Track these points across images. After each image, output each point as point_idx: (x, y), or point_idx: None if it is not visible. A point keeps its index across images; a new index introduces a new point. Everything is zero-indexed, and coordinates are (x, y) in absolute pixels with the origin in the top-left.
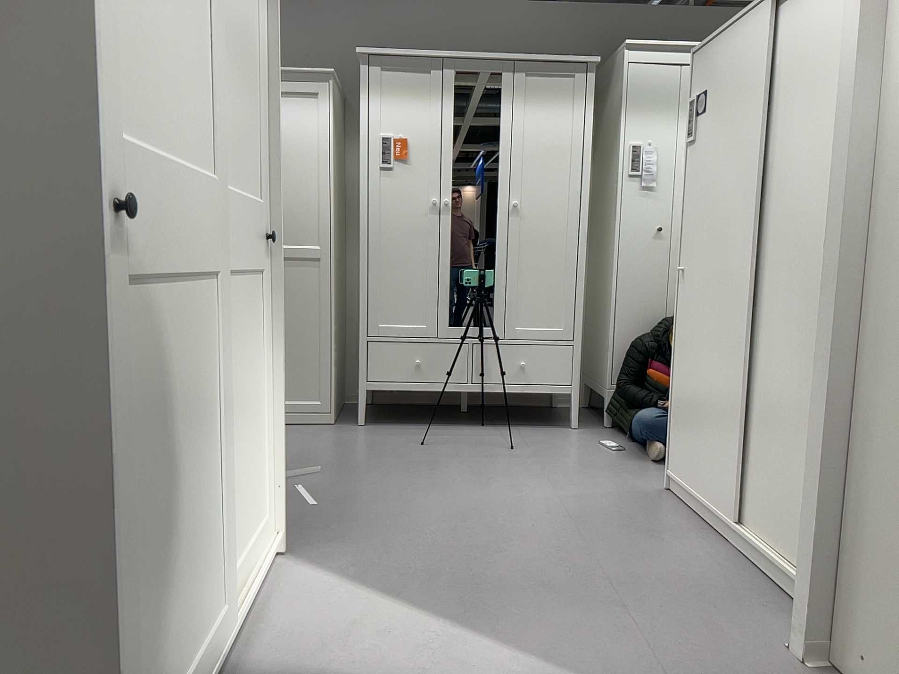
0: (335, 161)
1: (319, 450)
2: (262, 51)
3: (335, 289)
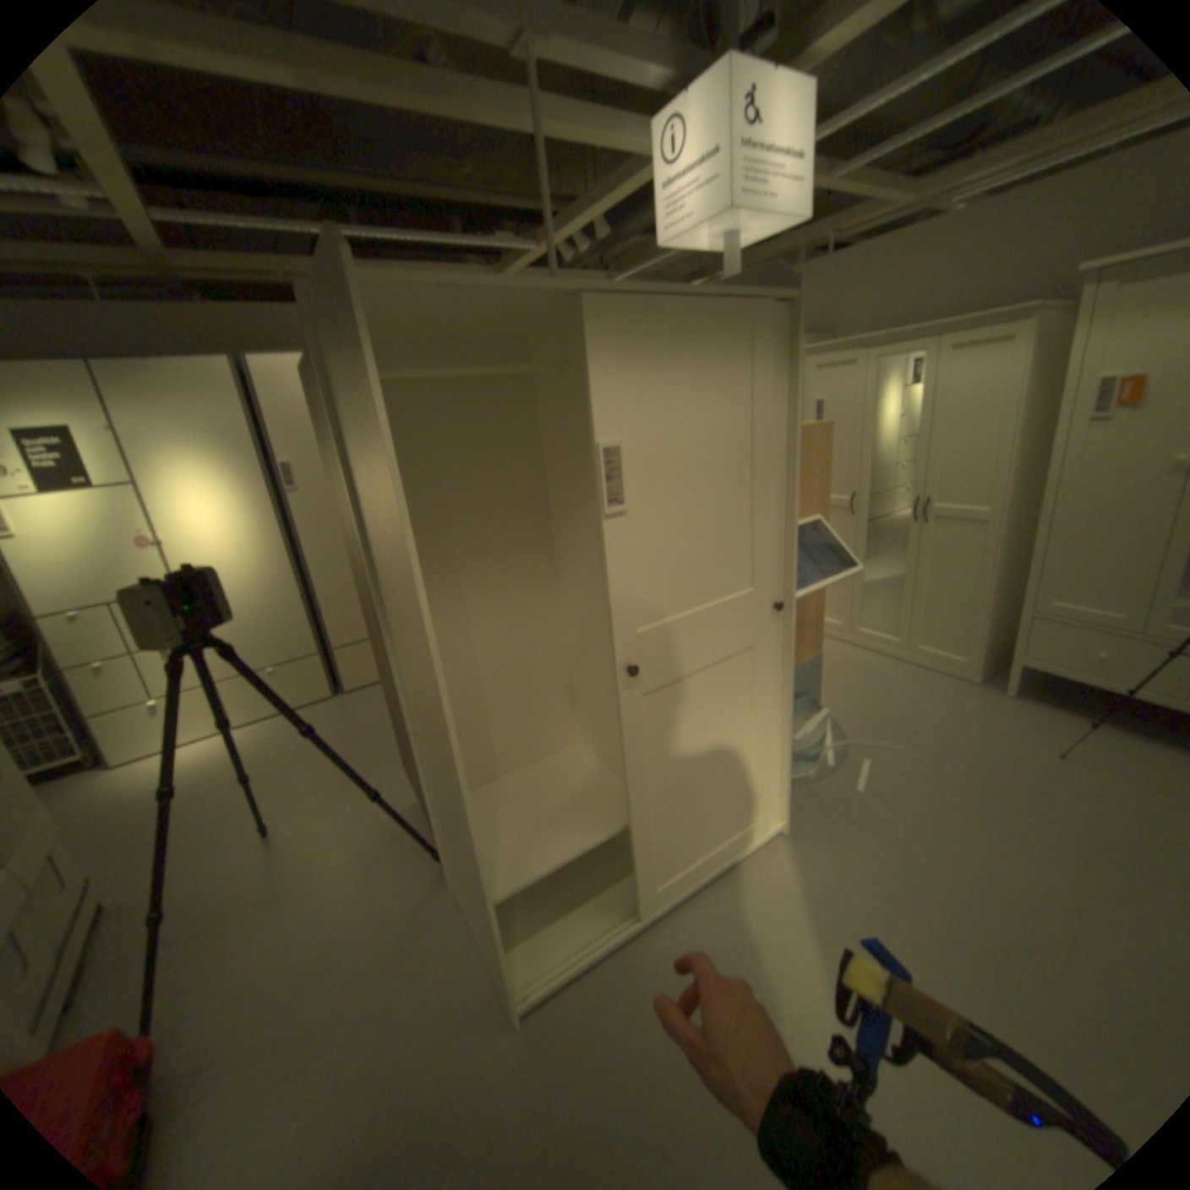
0: (1029, 411)
1: (930, 720)
2: (780, 444)
3: (1004, 555)
